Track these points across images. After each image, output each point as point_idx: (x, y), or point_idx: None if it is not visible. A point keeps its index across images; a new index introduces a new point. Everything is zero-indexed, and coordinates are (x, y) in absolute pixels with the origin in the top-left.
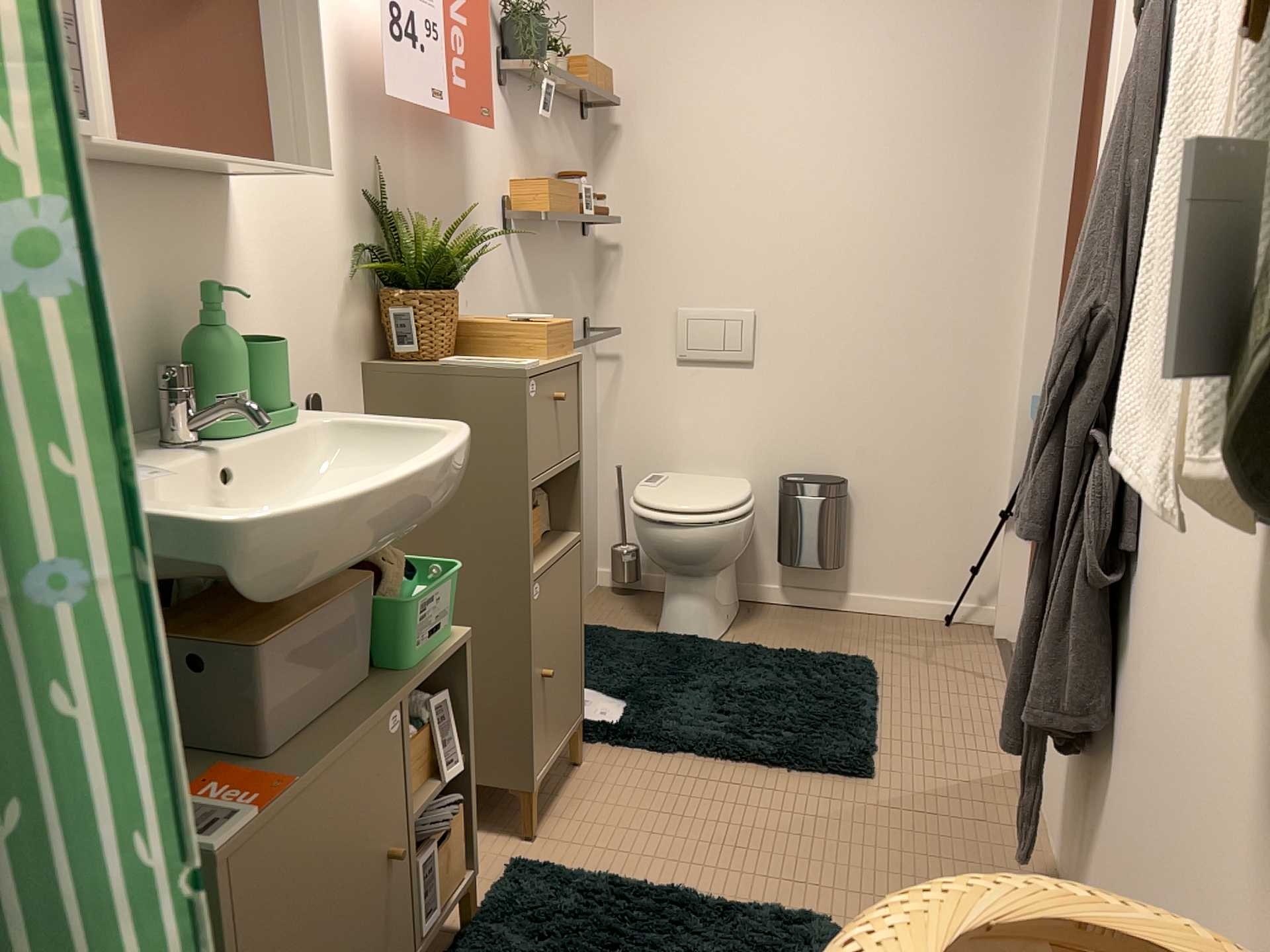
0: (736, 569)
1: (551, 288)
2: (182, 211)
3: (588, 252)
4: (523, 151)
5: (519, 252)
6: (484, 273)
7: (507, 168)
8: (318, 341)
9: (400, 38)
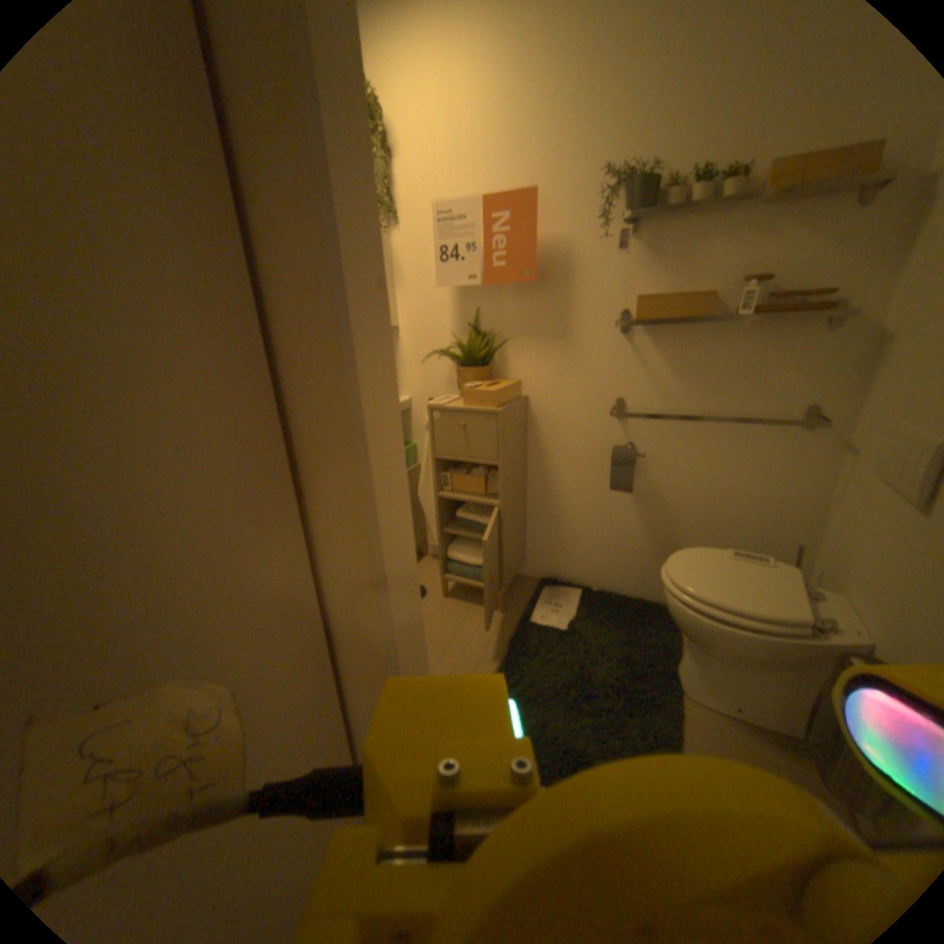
0: (807, 701)
1: (716, 371)
2: None
3: (849, 340)
4: (669, 267)
5: (646, 343)
6: (585, 357)
7: (634, 286)
8: (435, 379)
9: (444, 257)
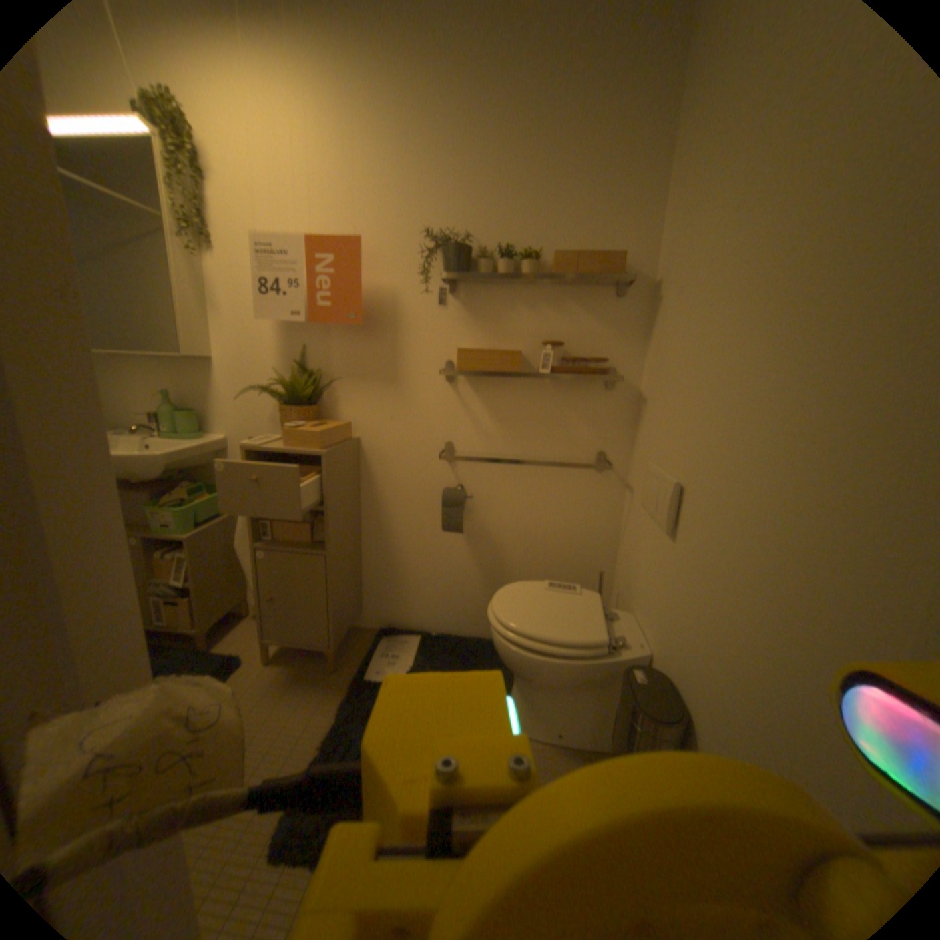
0: (610, 714)
1: (527, 420)
2: (188, 366)
3: (619, 399)
4: (483, 326)
5: (468, 392)
6: (414, 401)
7: (455, 339)
8: (257, 417)
9: (264, 289)
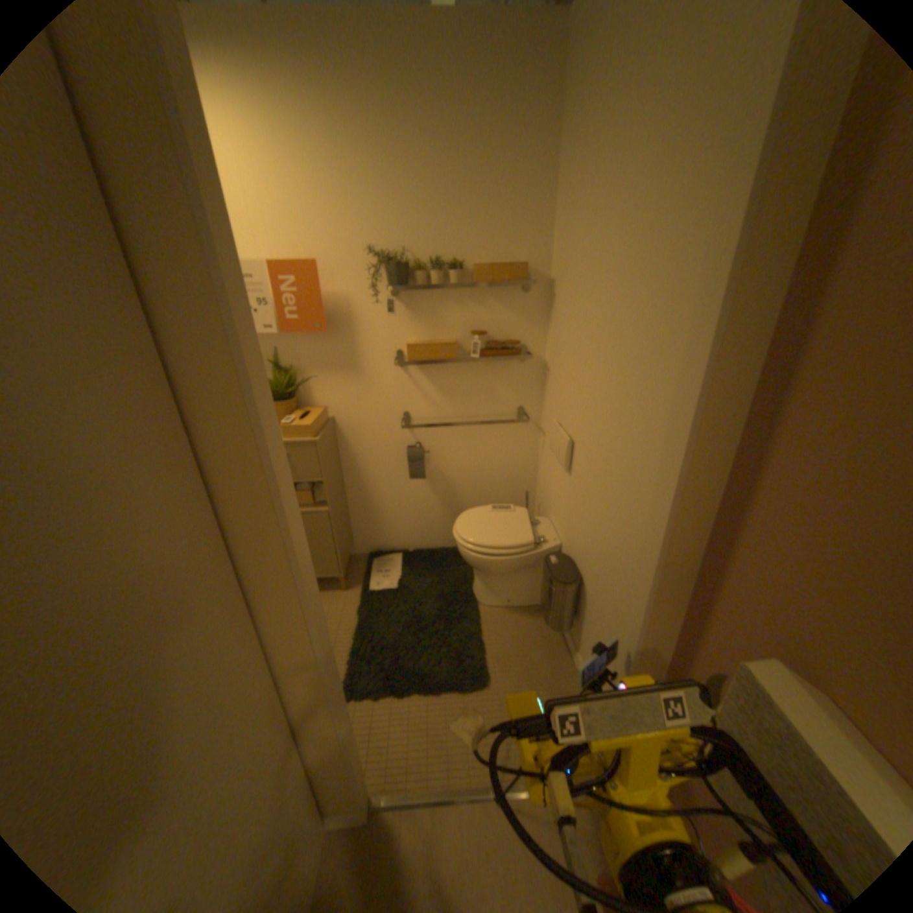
0: (536, 584)
1: (463, 392)
2: None
3: (528, 371)
4: (422, 324)
5: (416, 375)
6: (374, 386)
7: (401, 336)
8: None
9: None
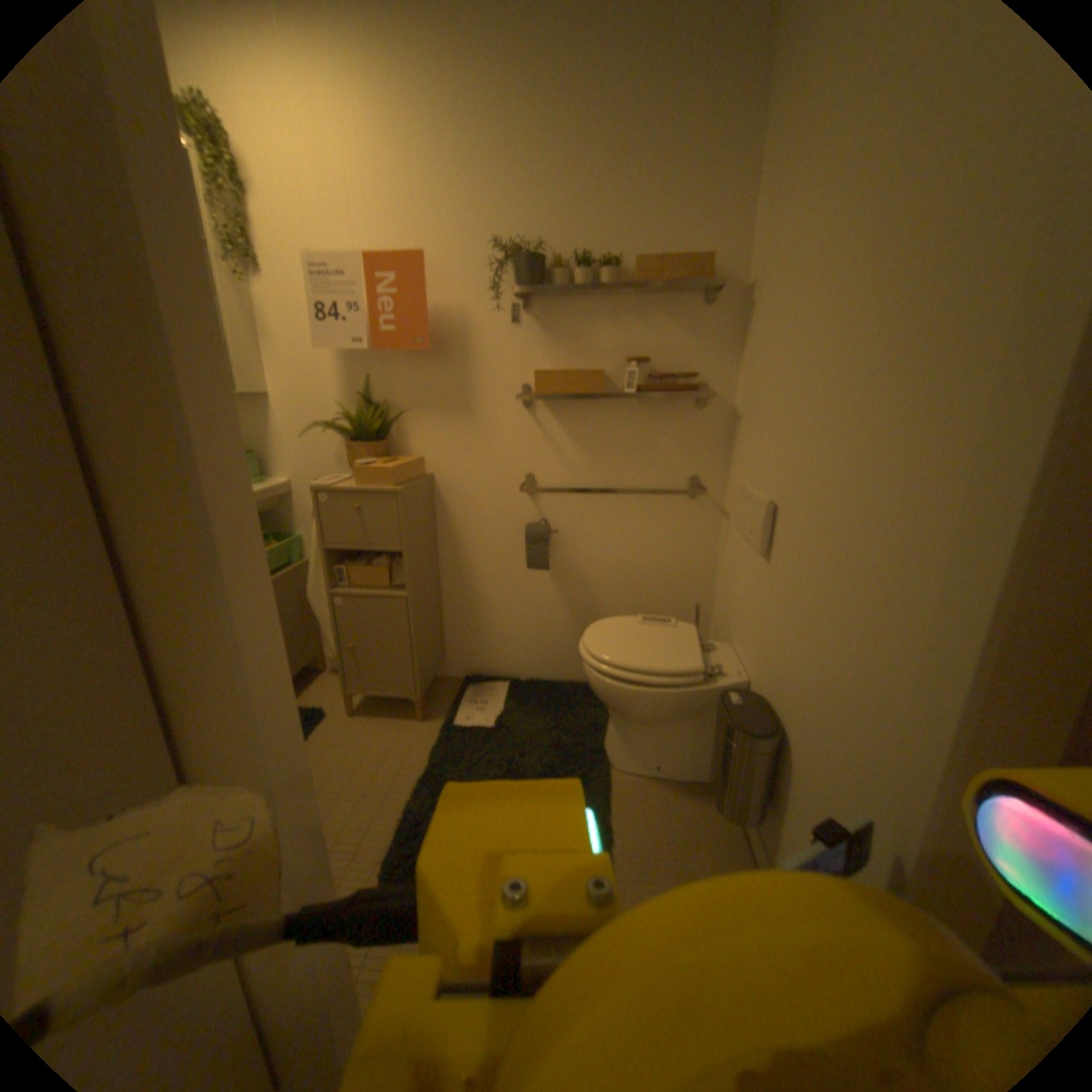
0: (709, 743)
1: (613, 444)
2: (244, 404)
3: (712, 417)
4: (561, 344)
5: (548, 417)
6: (490, 431)
7: (531, 359)
8: (321, 456)
9: (322, 314)
